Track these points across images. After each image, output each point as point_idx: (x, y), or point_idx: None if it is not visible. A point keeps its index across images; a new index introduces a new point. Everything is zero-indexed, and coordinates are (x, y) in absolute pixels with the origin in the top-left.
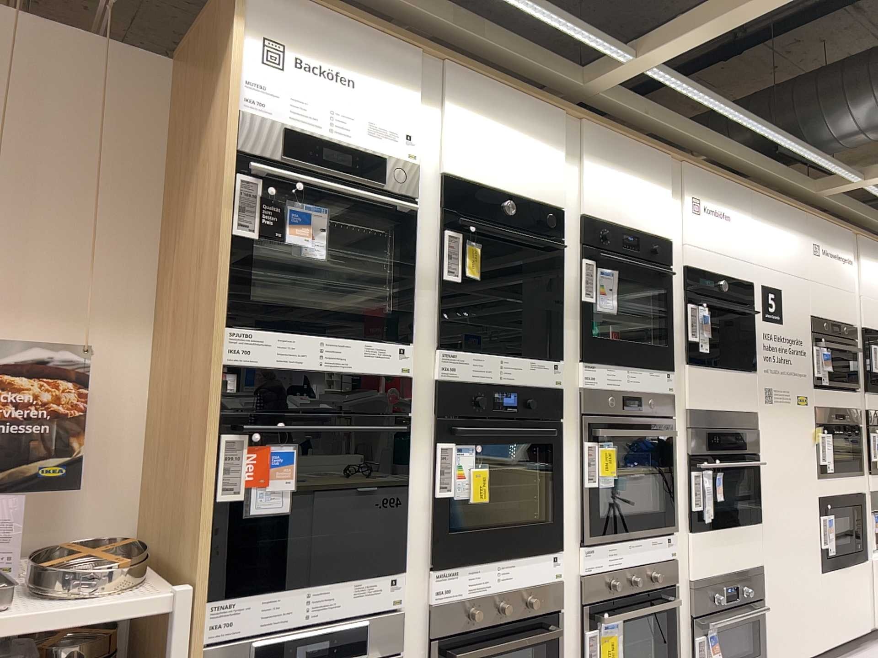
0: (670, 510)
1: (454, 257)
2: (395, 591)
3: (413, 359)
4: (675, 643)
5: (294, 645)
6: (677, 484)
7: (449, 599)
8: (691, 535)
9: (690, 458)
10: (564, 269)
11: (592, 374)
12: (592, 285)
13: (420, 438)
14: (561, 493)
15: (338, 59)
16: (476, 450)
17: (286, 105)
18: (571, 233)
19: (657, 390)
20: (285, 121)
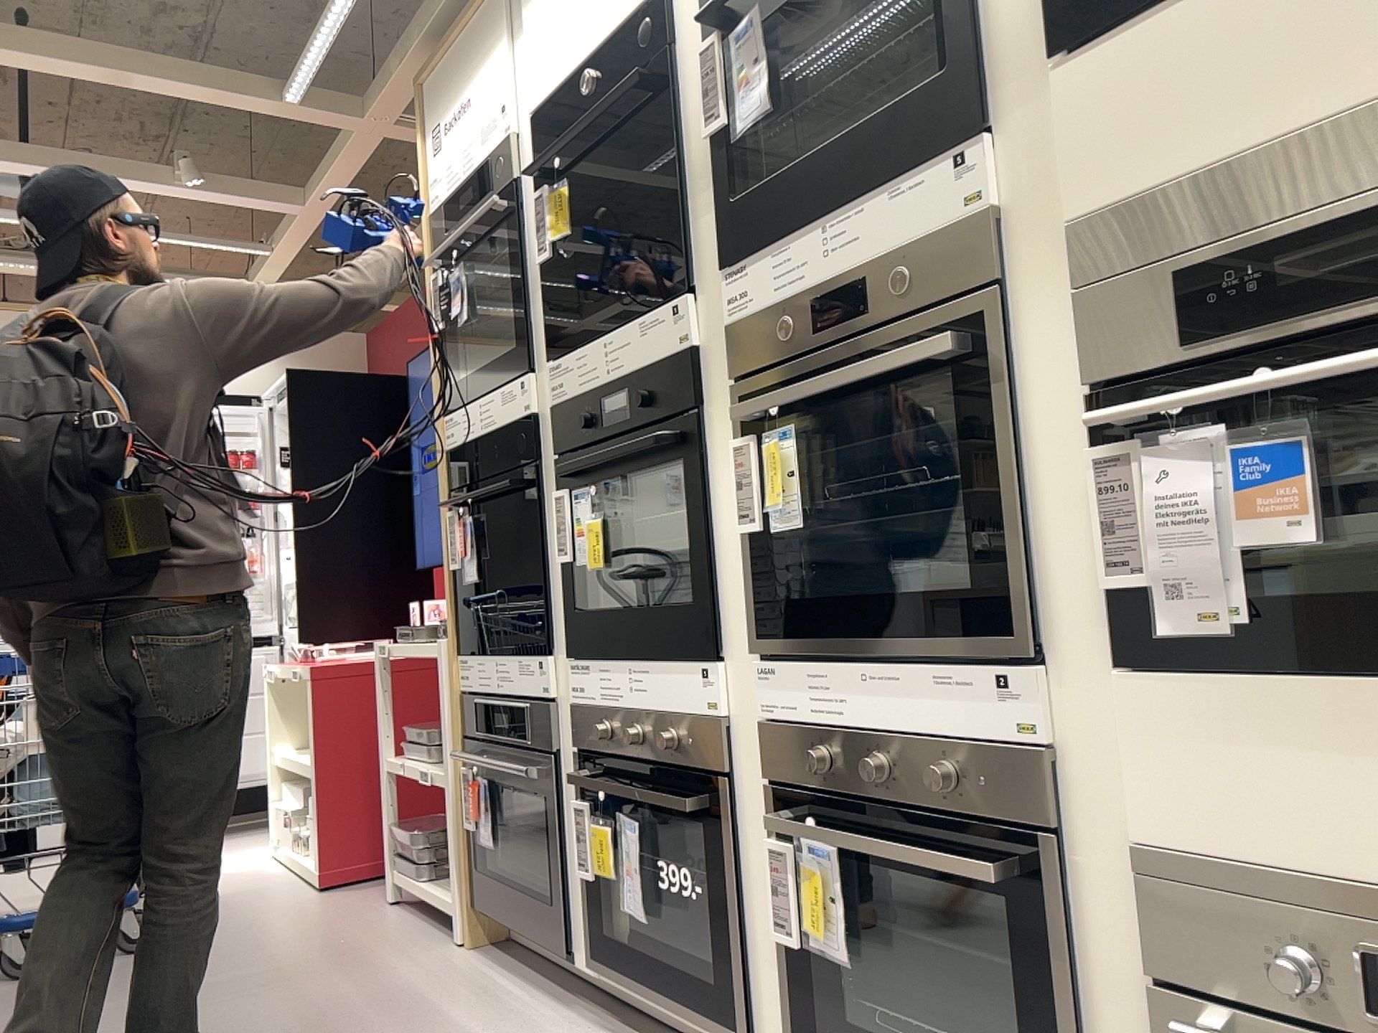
0: (1004, 588)
1: (539, 227)
2: (542, 678)
3: (534, 387)
4: (1073, 1029)
5: (492, 712)
6: (1058, 500)
7: (582, 702)
8: (1119, 680)
9: (1091, 402)
10: (682, 102)
11: (737, 284)
12: (713, 92)
13: (551, 487)
14: (703, 550)
15: (458, 89)
16: (593, 492)
17: (443, 182)
18: (688, 15)
19: (919, 230)
20: (444, 197)
